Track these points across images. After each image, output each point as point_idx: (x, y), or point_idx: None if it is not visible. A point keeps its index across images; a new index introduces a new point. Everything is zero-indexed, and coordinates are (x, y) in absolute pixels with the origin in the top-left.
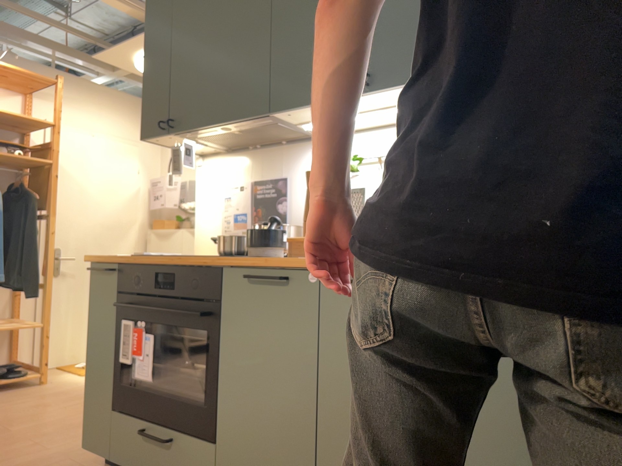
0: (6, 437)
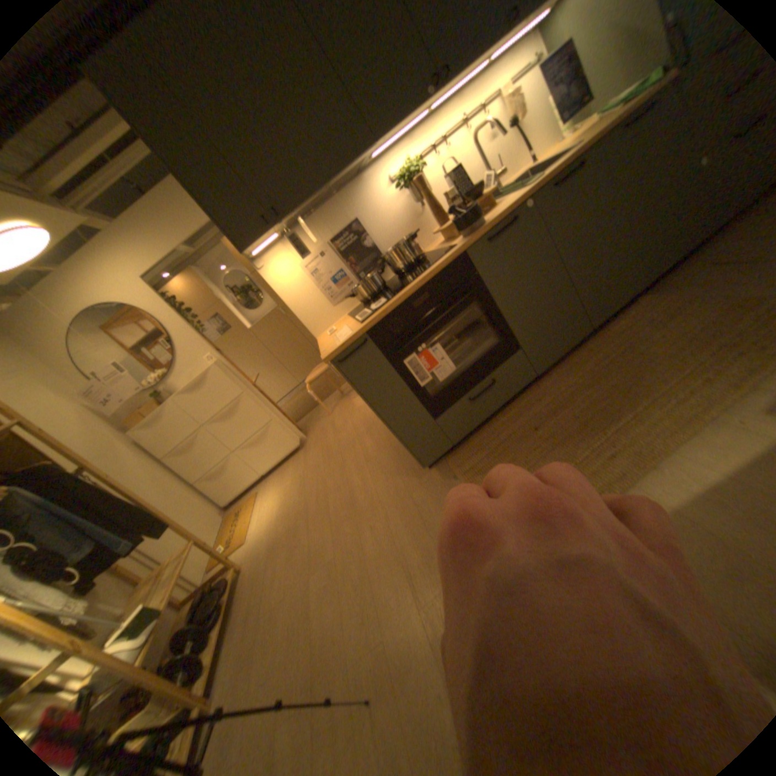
0: (342, 554)
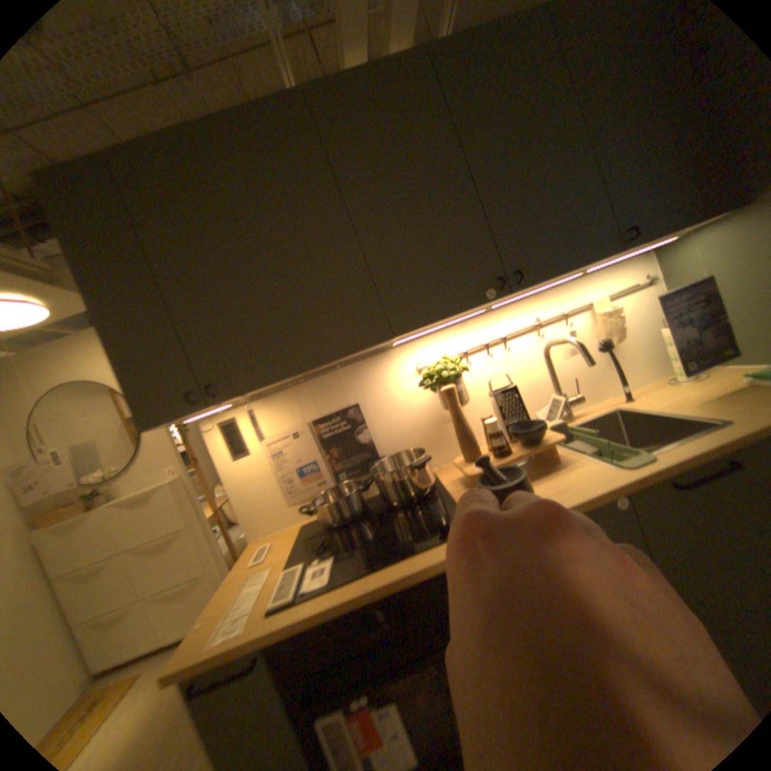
0: None
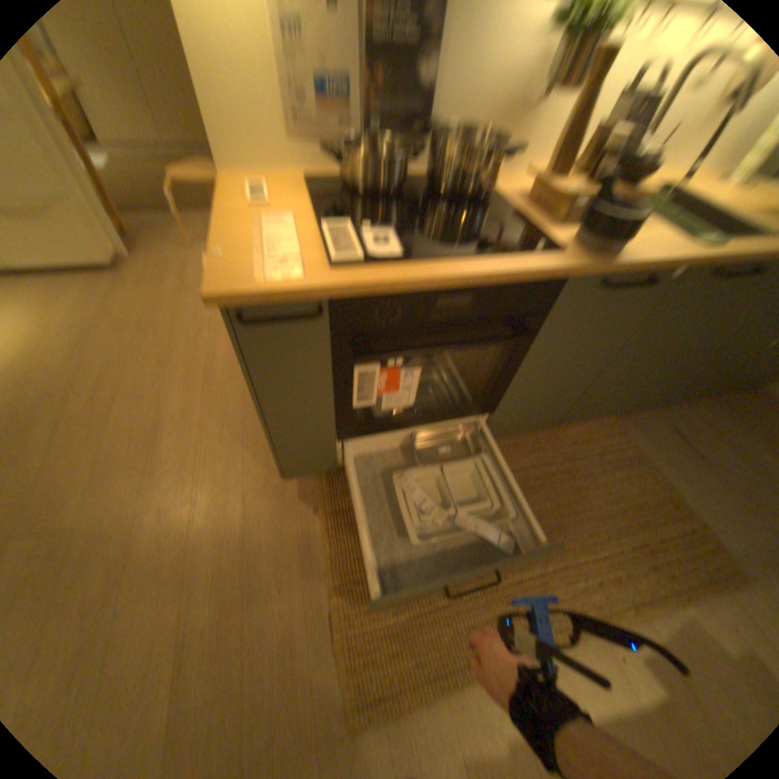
0: (91, 533)
